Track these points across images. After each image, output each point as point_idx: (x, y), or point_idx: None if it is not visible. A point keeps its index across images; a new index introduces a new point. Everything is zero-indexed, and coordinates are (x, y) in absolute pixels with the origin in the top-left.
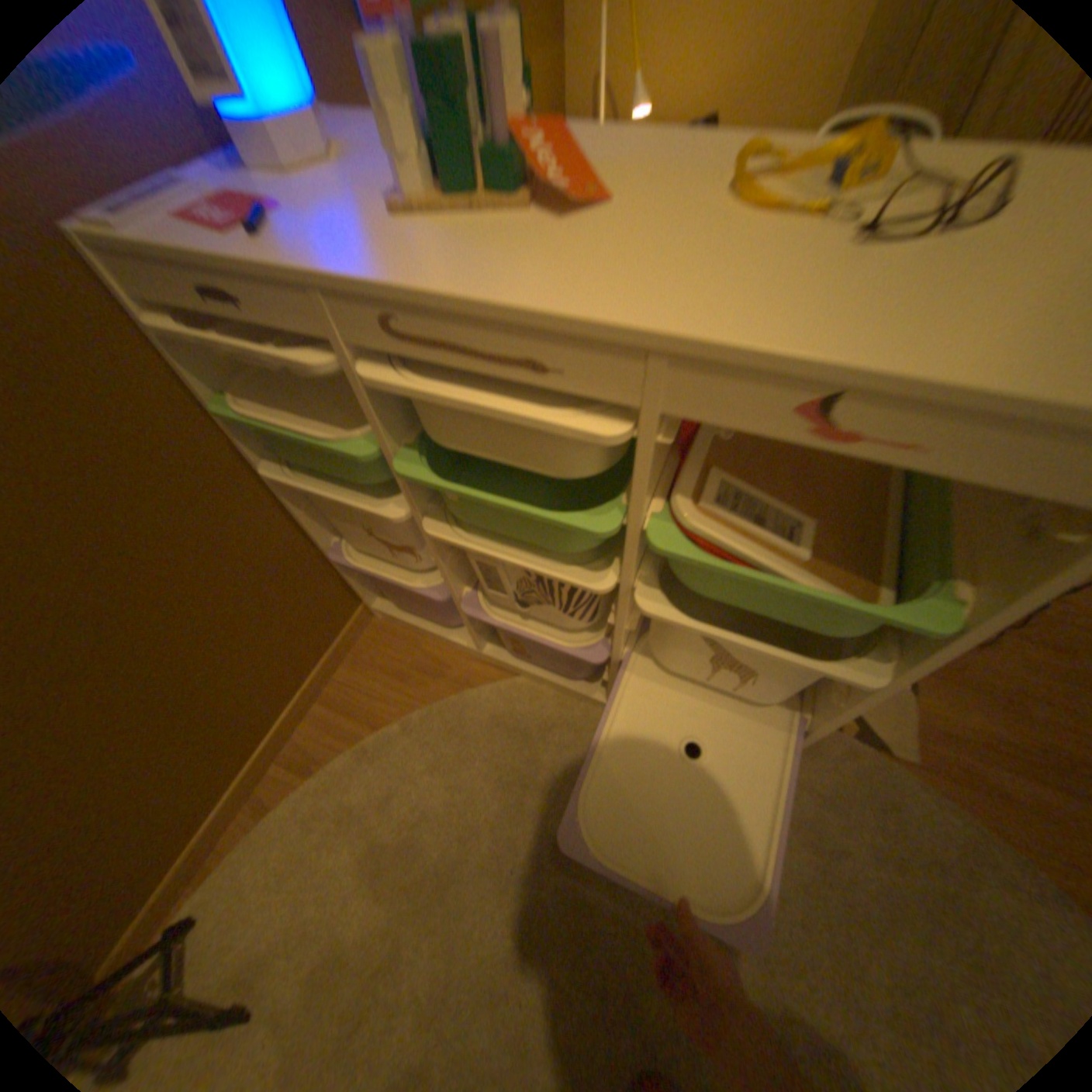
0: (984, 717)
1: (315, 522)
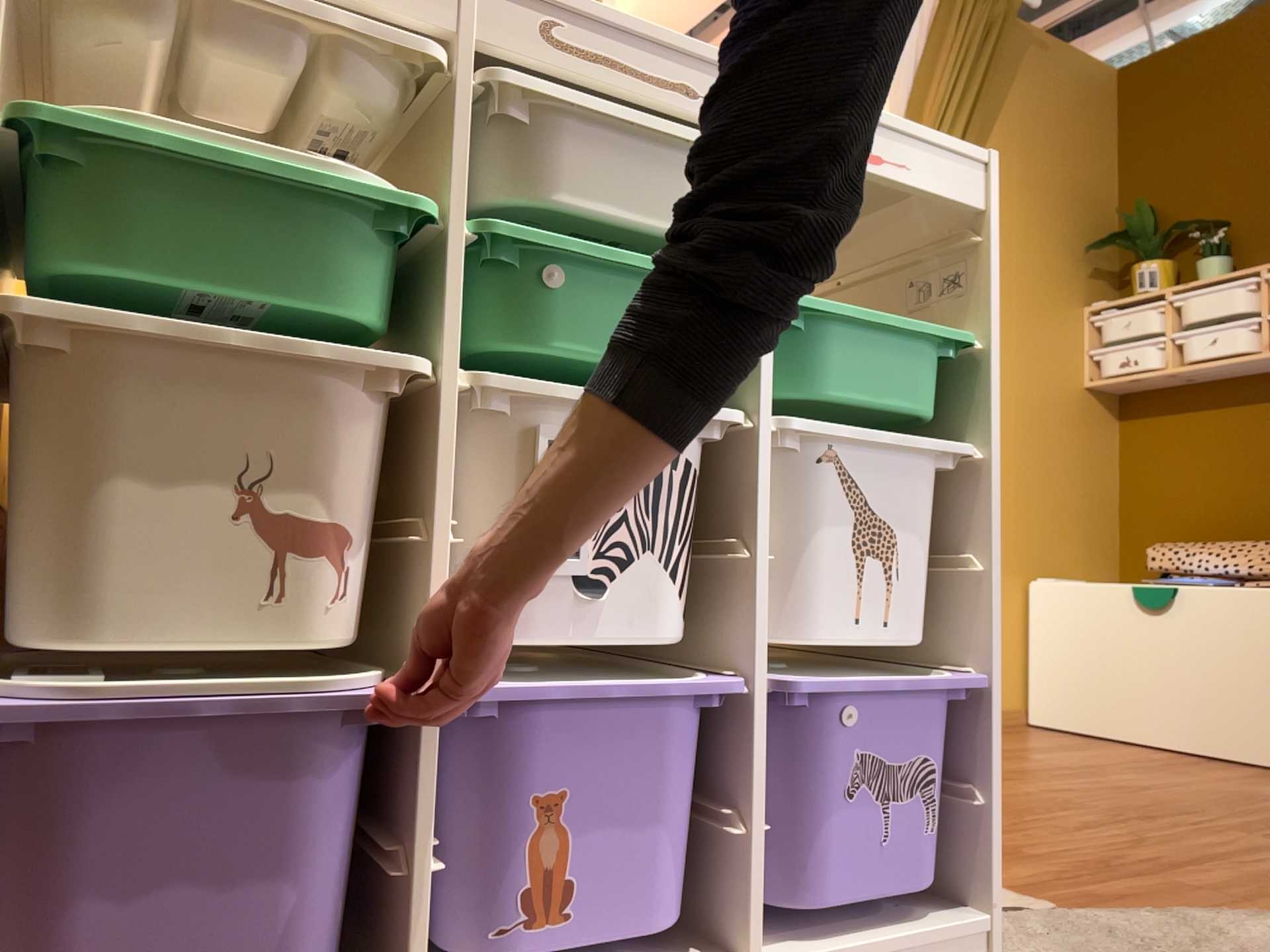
0: (1007, 859)
1: None
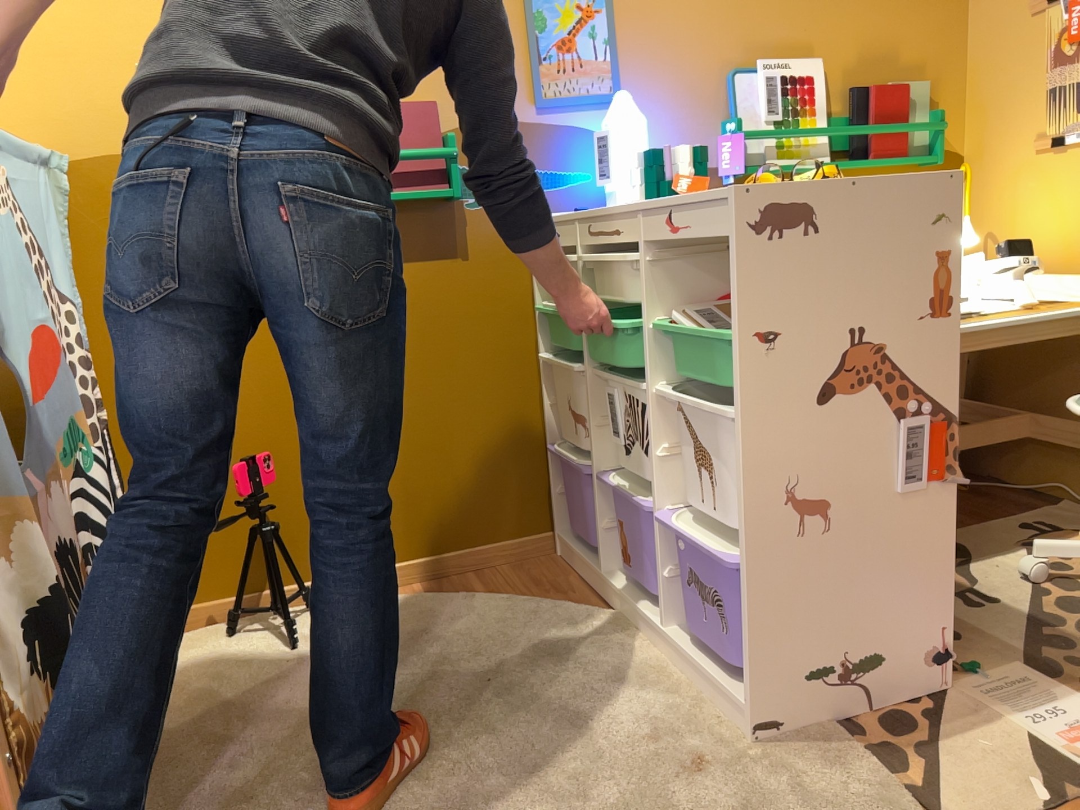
0: None
1: (553, 415)
